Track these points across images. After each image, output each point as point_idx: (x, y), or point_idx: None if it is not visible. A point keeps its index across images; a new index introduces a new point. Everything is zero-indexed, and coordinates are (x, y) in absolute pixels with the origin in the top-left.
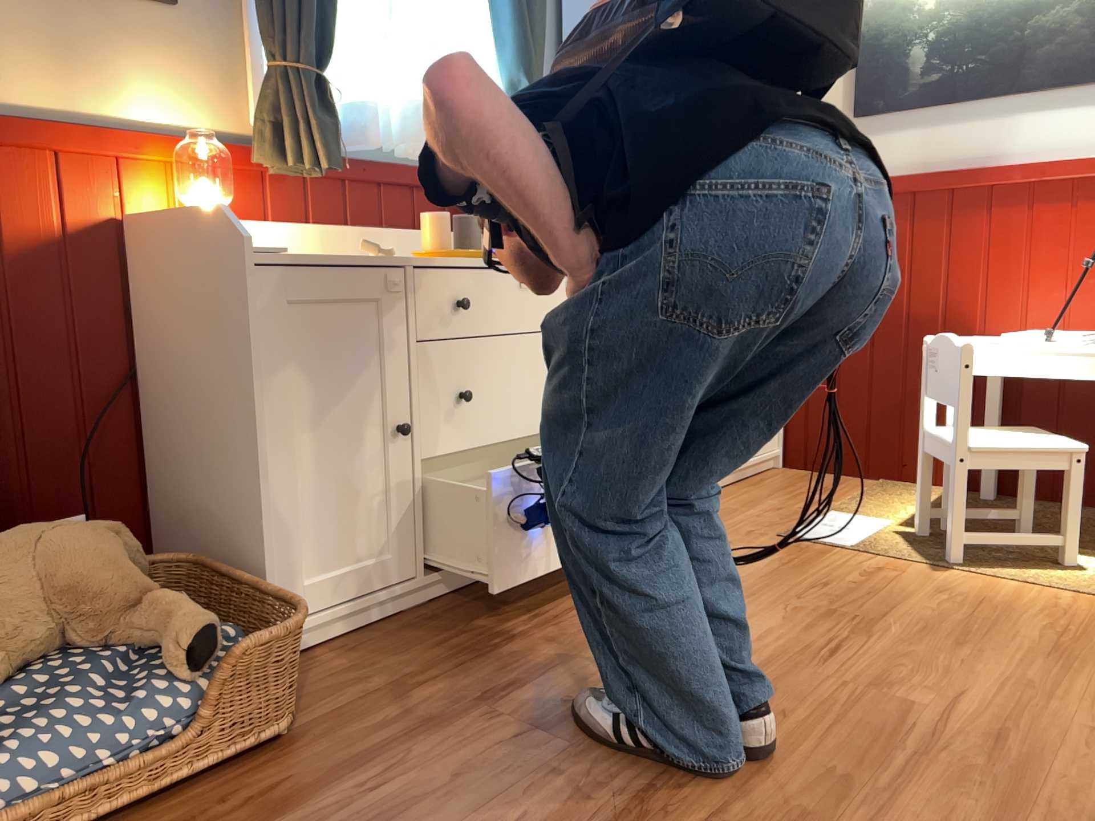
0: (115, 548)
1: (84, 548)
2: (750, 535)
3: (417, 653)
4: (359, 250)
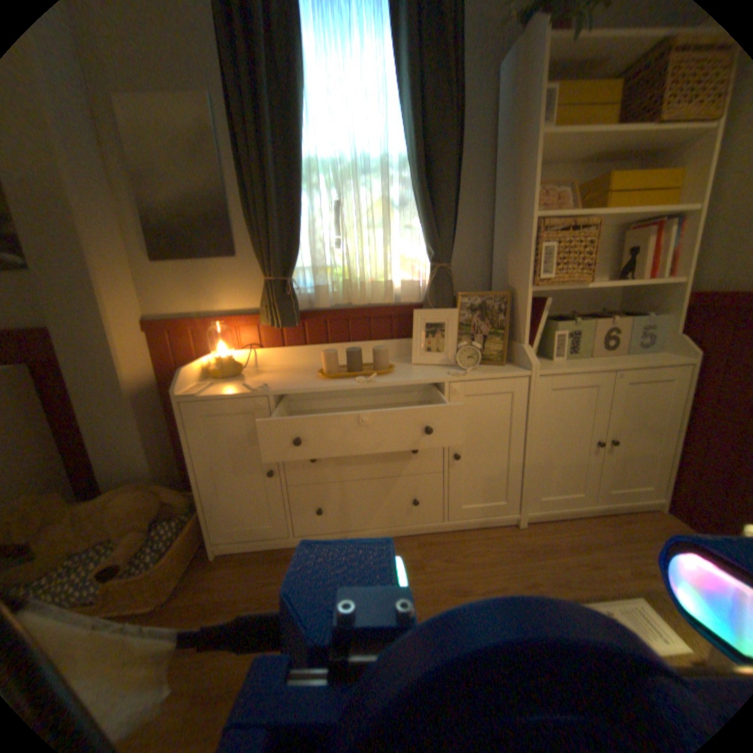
0: (141, 505)
1: (124, 506)
2: (531, 590)
3: (251, 585)
4: (249, 386)
